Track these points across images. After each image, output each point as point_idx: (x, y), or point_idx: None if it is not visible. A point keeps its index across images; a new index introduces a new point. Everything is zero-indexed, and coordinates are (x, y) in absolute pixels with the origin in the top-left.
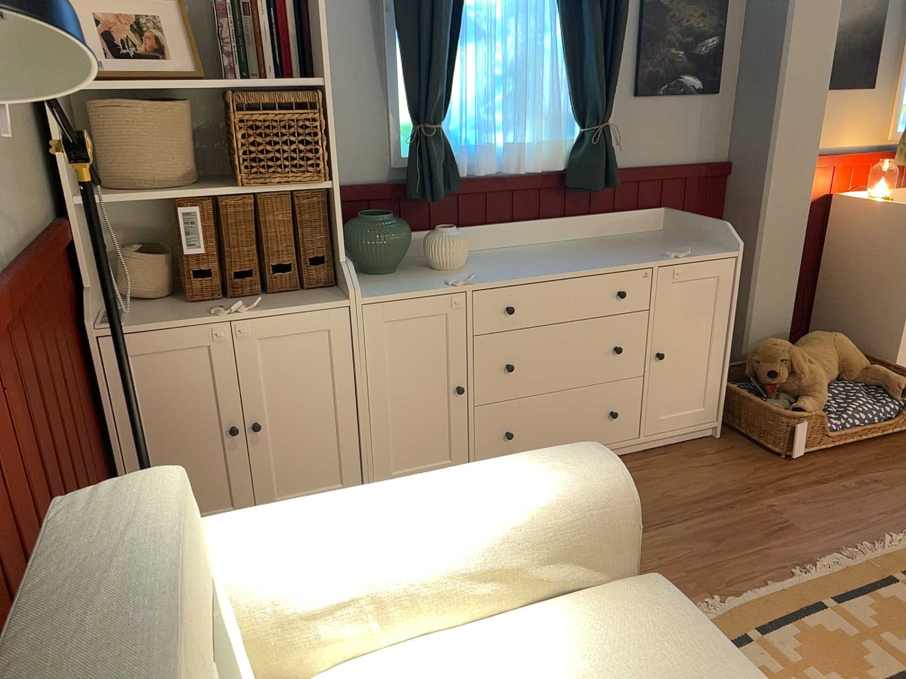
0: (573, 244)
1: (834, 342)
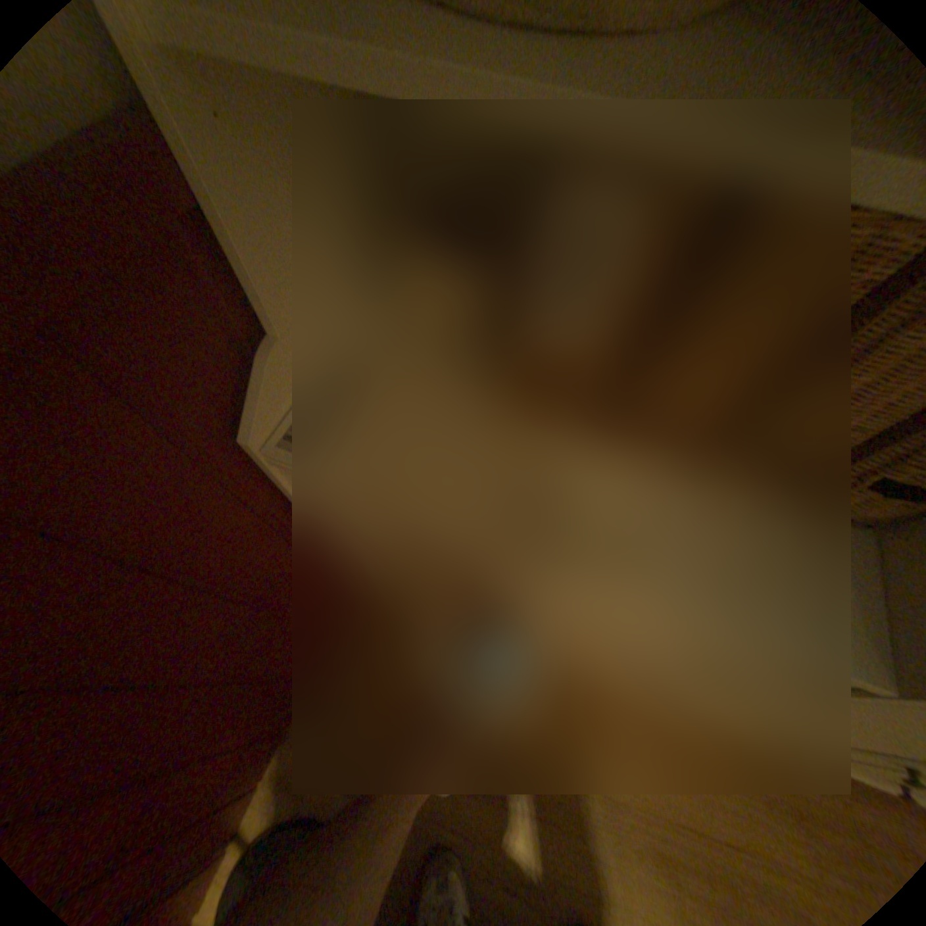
0: None
1: None
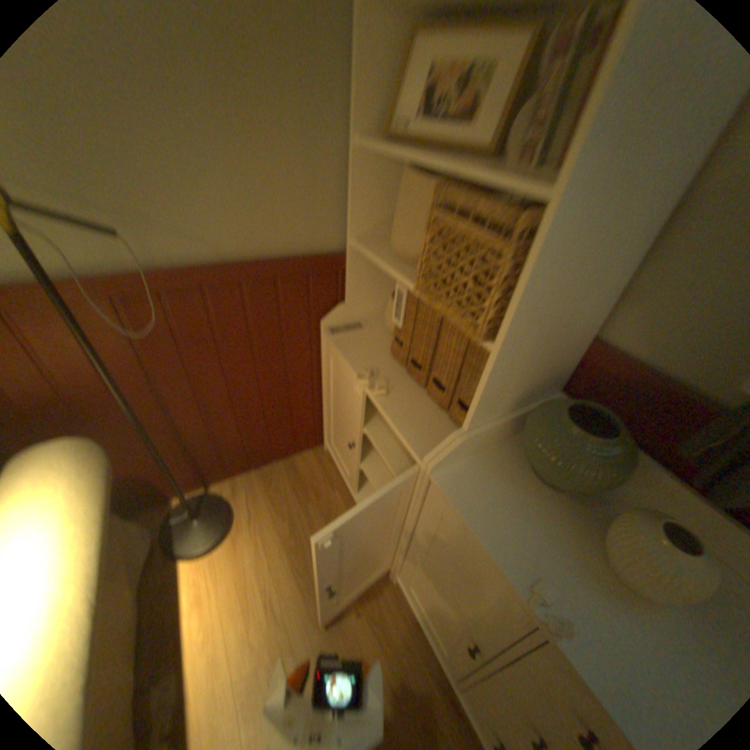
0: None
1: None
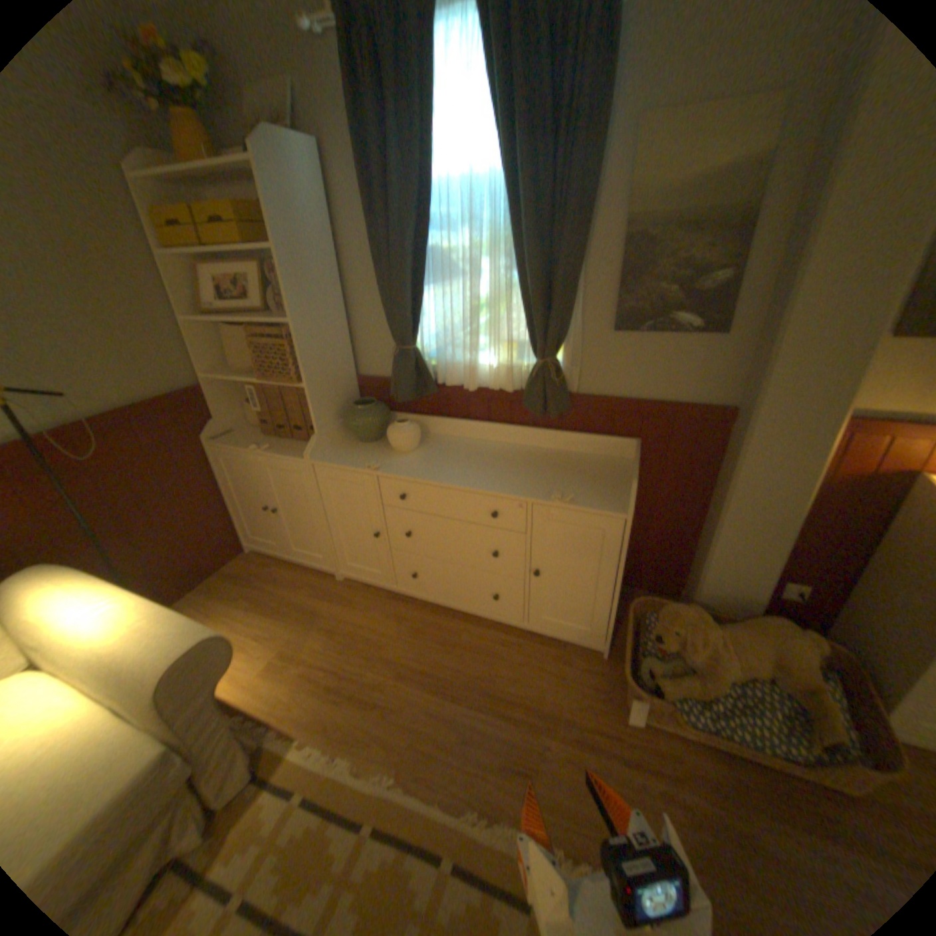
0: (528, 450)
1: (783, 641)
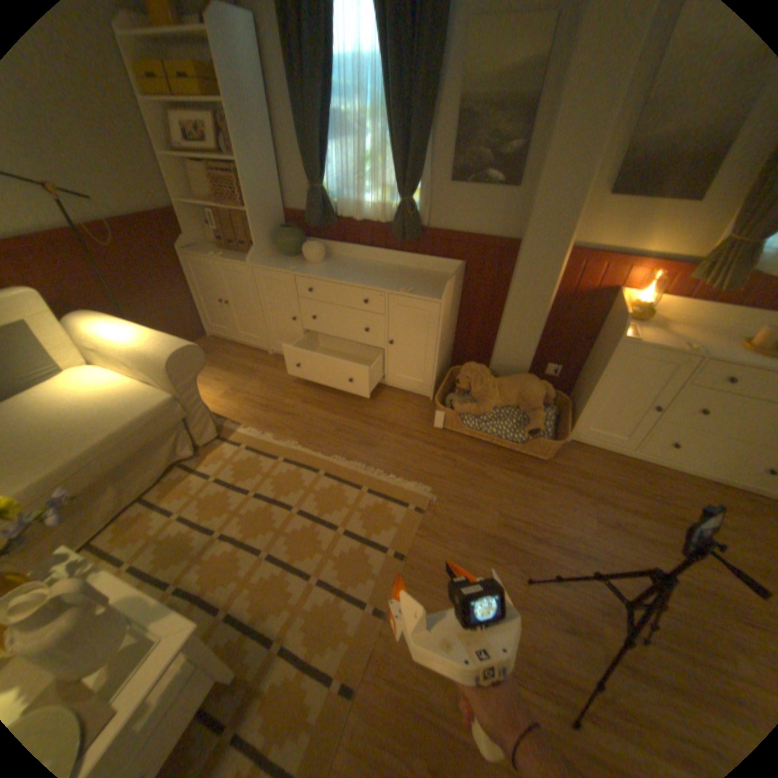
0: (395, 268)
1: (525, 384)
